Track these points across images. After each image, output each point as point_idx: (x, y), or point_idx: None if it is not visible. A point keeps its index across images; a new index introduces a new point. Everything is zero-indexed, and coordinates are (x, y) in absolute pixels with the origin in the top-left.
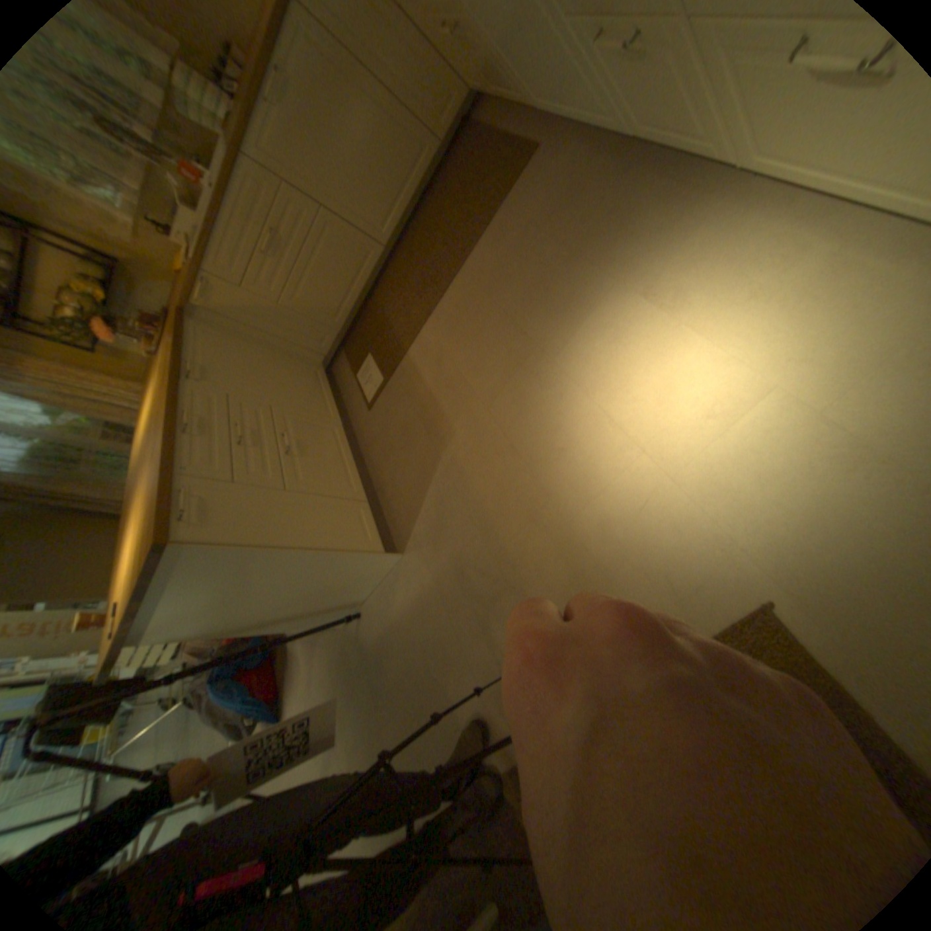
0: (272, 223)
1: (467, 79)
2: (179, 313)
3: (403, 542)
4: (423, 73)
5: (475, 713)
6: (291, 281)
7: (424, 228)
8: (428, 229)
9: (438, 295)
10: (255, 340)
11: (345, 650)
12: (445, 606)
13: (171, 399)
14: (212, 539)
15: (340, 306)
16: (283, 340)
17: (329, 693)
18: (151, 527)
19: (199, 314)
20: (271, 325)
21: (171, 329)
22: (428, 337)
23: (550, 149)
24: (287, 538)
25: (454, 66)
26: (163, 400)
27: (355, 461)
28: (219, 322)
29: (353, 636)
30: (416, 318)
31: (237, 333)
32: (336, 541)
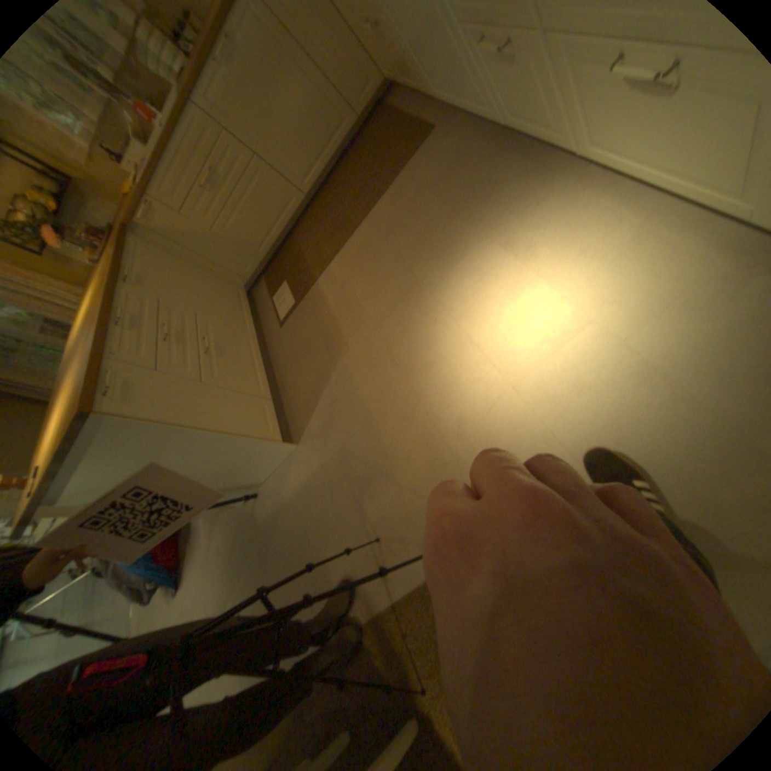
0: (211, 162)
1: (383, 69)
2: (123, 227)
3: (299, 434)
4: (348, 58)
5: (345, 573)
6: (224, 213)
7: (339, 182)
8: (342, 183)
9: (345, 237)
10: (189, 259)
11: (242, 524)
12: (328, 486)
13: (107, 295)
14: (132, 412)
15: (264, 238)
16: (213, 262)
17: (224, 560)
18: (78, 397)
19: (141, 231)
20: (204, 248)
21: (114, 240)
22: (335, 269)
23: (443, 130)
24: (199, 419)
25: (373, 56)
26: (101, 296)
27: (265, 366)
28: (158, 239)
29: (249, 512)
30: (326, 254)
31: (173, 251)
32: (242, 427)
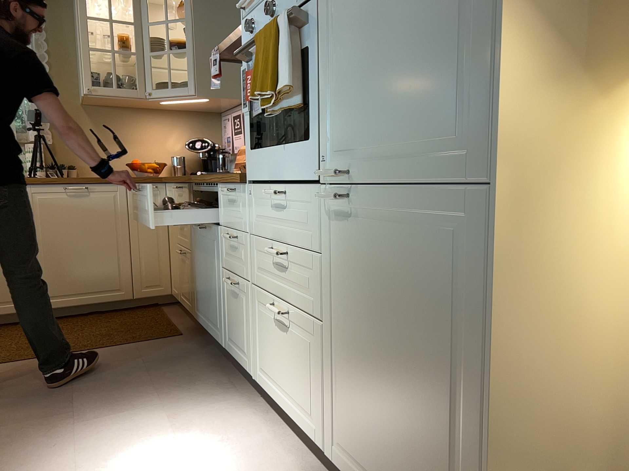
0: None
1: (173, 290)
2: None
3: None
4: (154, 264)
5: None
6: None
7: (71, 325)
8: (73, 327)
9: (32, 357)
10: None
11: None
12: None
13: None
14: None
15: None
16: None
17: None
18: None
19: None
20: None
21: None
22: None
23: (184, 341)
24: None
25: (171, 277)
26: None
27: None
28: None
29: None
30: None
31: None
32: None
